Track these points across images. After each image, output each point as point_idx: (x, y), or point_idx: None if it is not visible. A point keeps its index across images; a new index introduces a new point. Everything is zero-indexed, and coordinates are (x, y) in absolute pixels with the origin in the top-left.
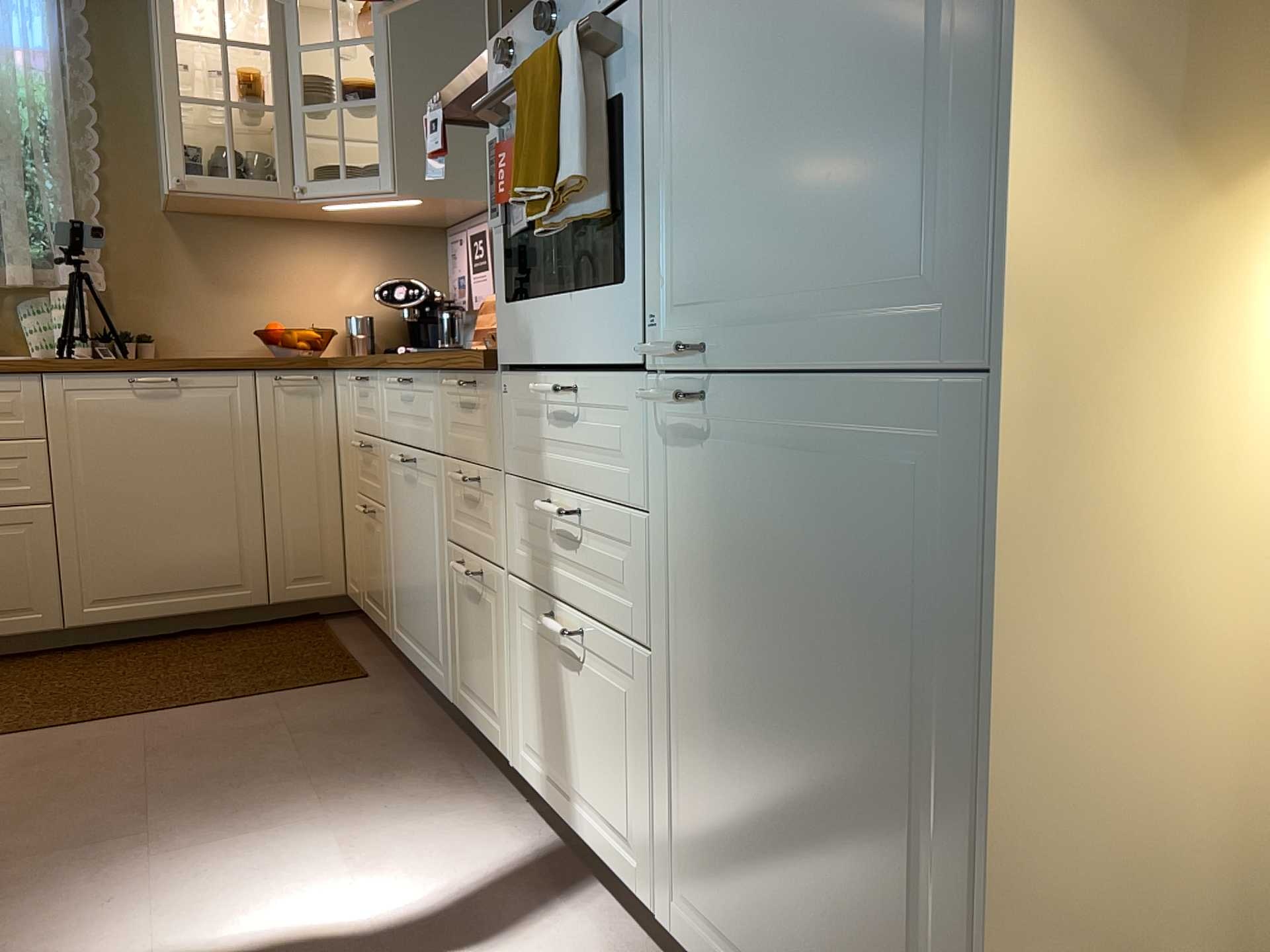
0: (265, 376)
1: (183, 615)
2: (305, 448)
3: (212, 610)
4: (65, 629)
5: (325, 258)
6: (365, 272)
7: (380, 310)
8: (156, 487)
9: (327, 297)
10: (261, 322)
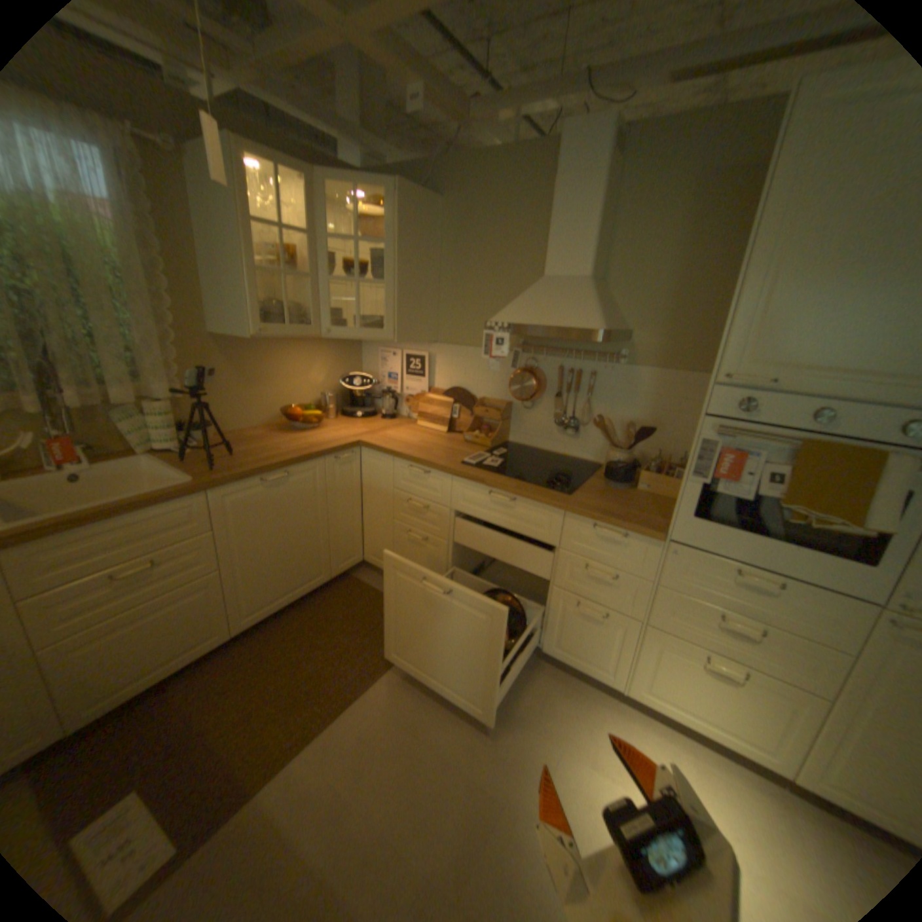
0: (330, 459)
1: (292, 603)
2: (347, 494)
3: (306, 595)
4: (229, 638)
5: (304, 360)
6: (324, 366)
7: (331, 387)
8: (277, 540)
9: (306, 383)
10: (272, 403)
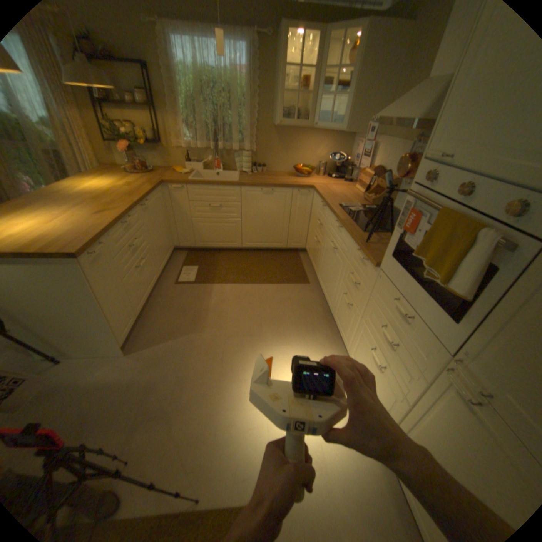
0: (295, 190)
1: (266, 248)
2: (302, 211)
3: (273, 248)
4: (241, 247)
5: (316, 141)
6: (327, 146)
7: (328, 159)
8: (264, 217)
9: (314, 154)
10: (294, 161)
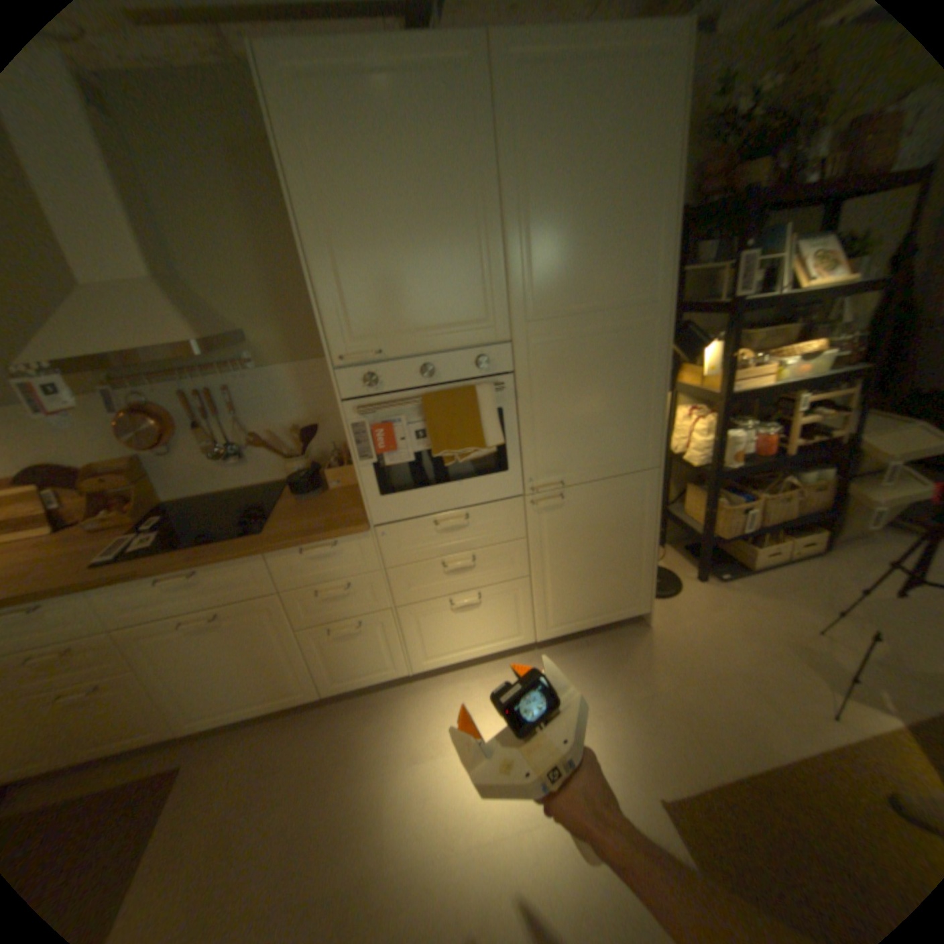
0: None
1: None
2: None
3: None
4: None
5: None
6: None
7: None
8: None
9: None
10: None
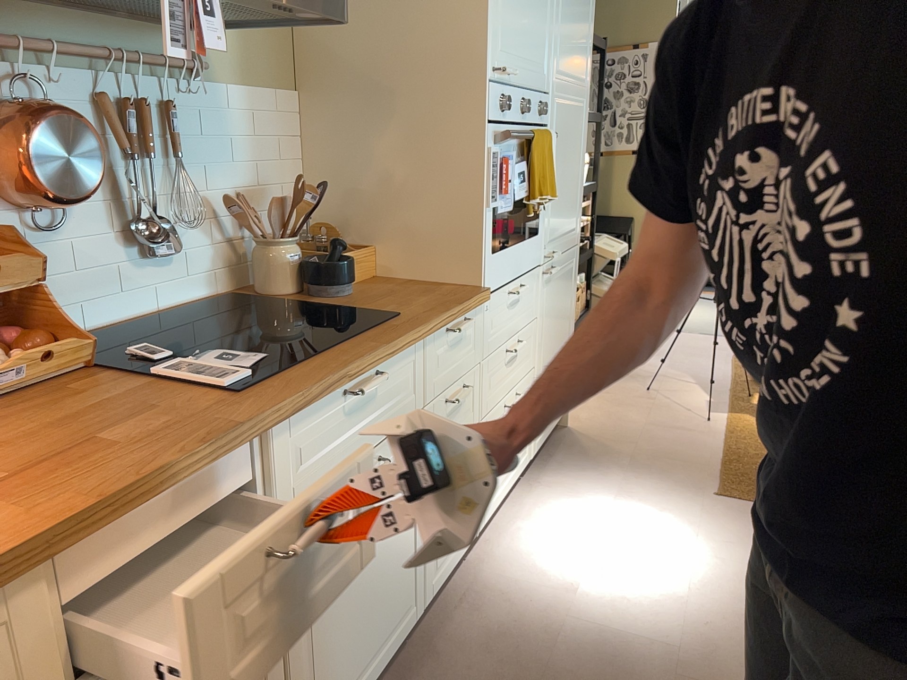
0: None
1: None
2: None
3: None
4: None
5: None
6: None
7: None
8: None
9: None
10: None
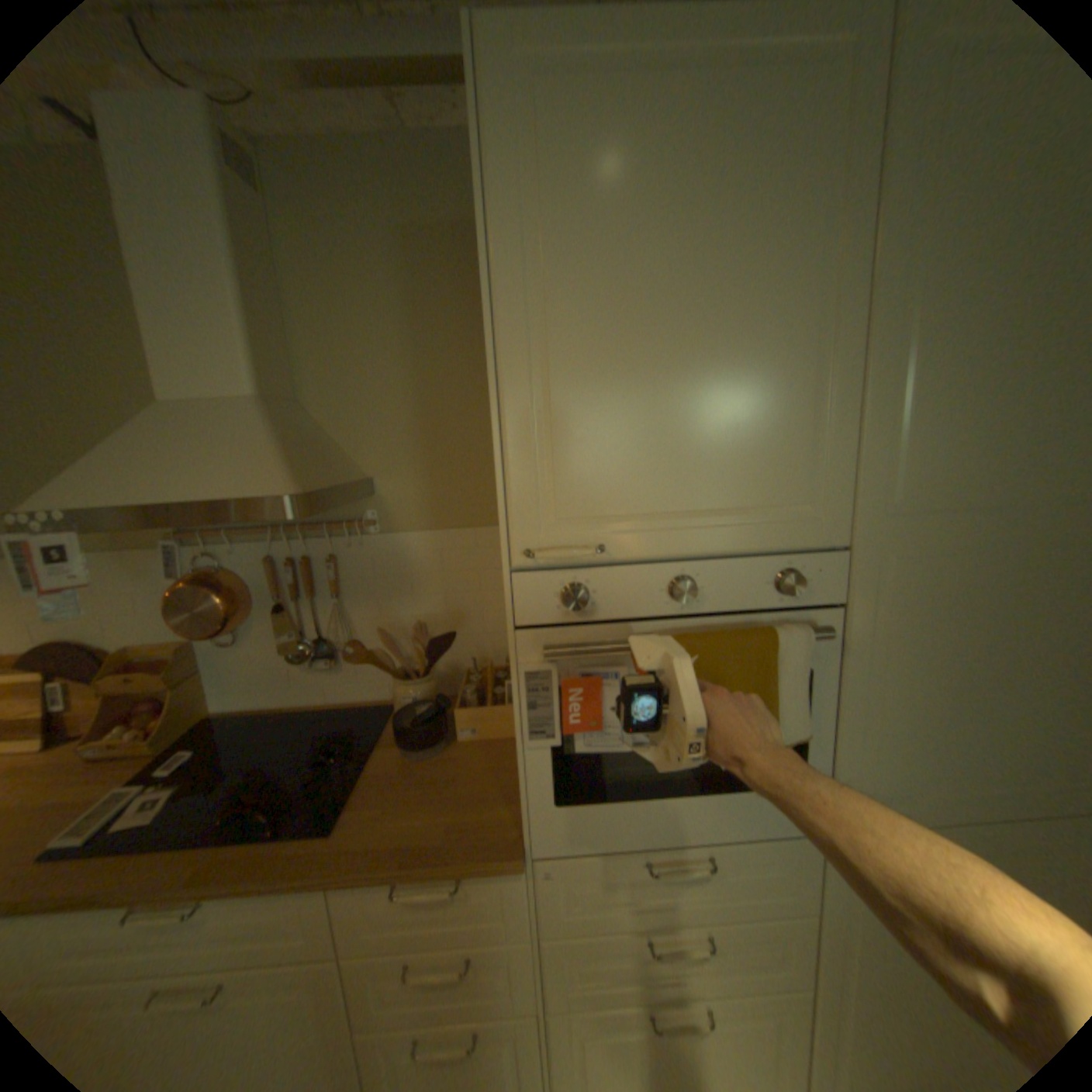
0: None
1: None
2: None
3: None
4: None
5: None
6: None
7: None
8: None
9: None
10: None
